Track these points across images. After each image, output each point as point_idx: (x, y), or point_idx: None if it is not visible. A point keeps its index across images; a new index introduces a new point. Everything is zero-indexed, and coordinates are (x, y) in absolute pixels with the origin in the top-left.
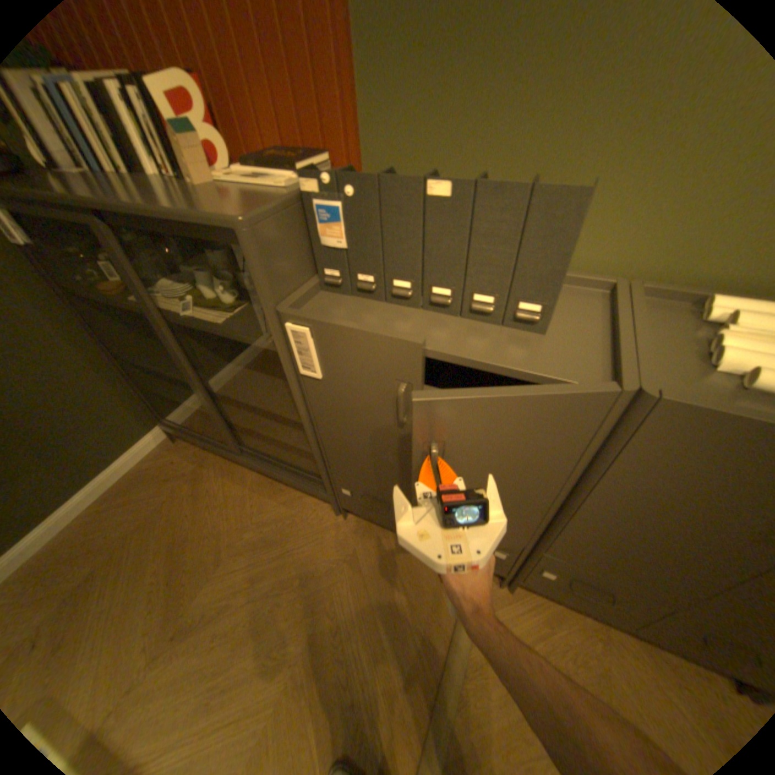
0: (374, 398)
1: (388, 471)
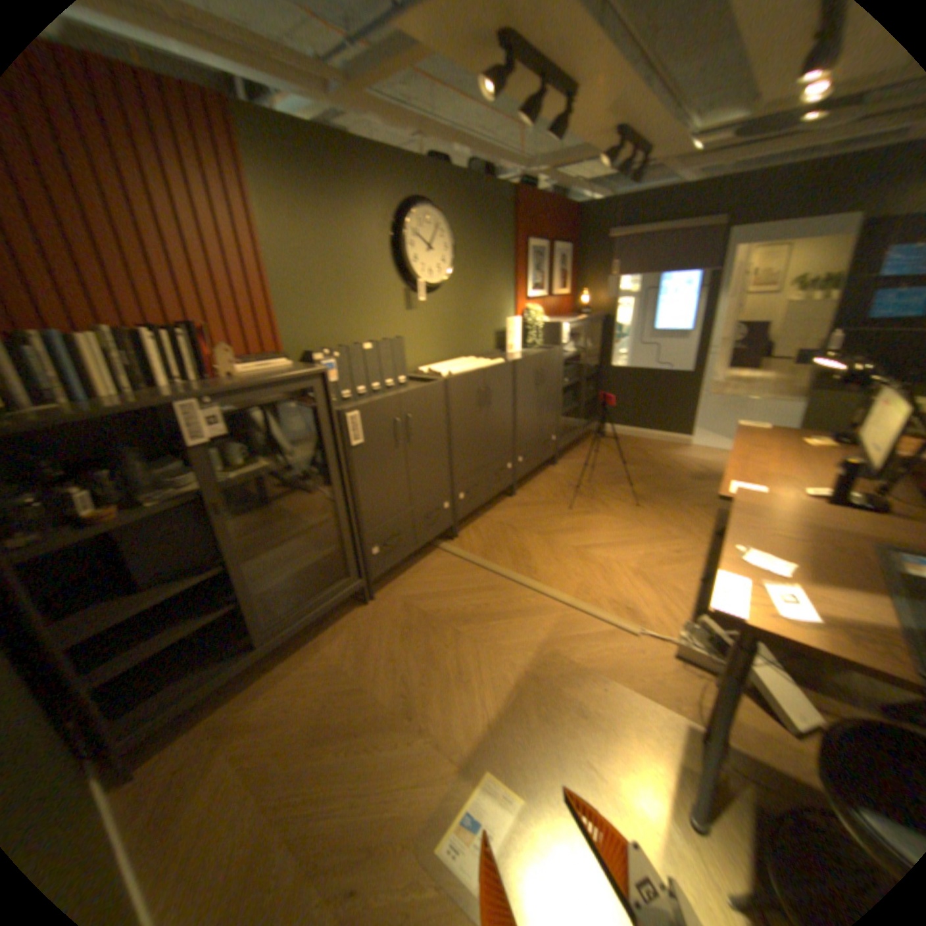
0: (387, 438)
1: (397, 493)
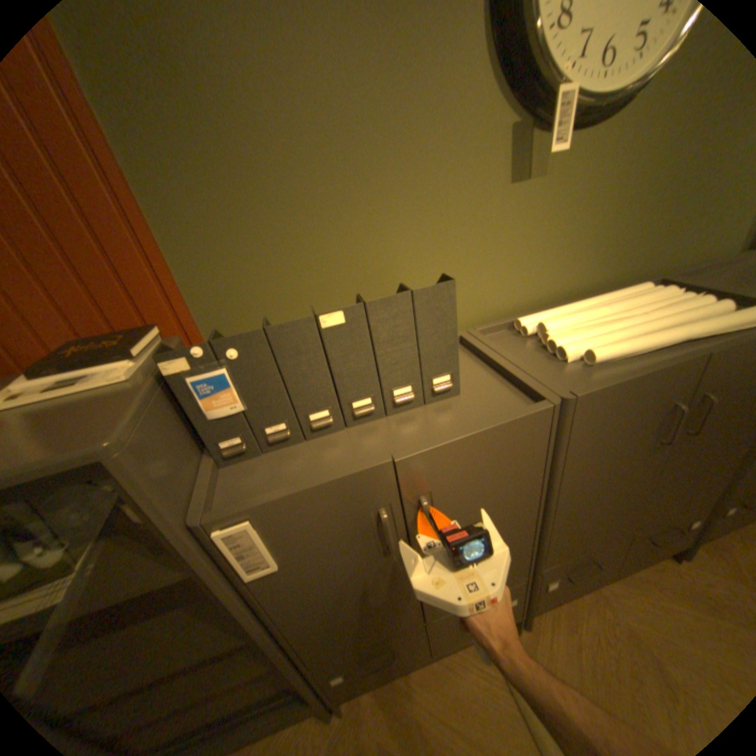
0: (350, 546)
1: (383, 613)
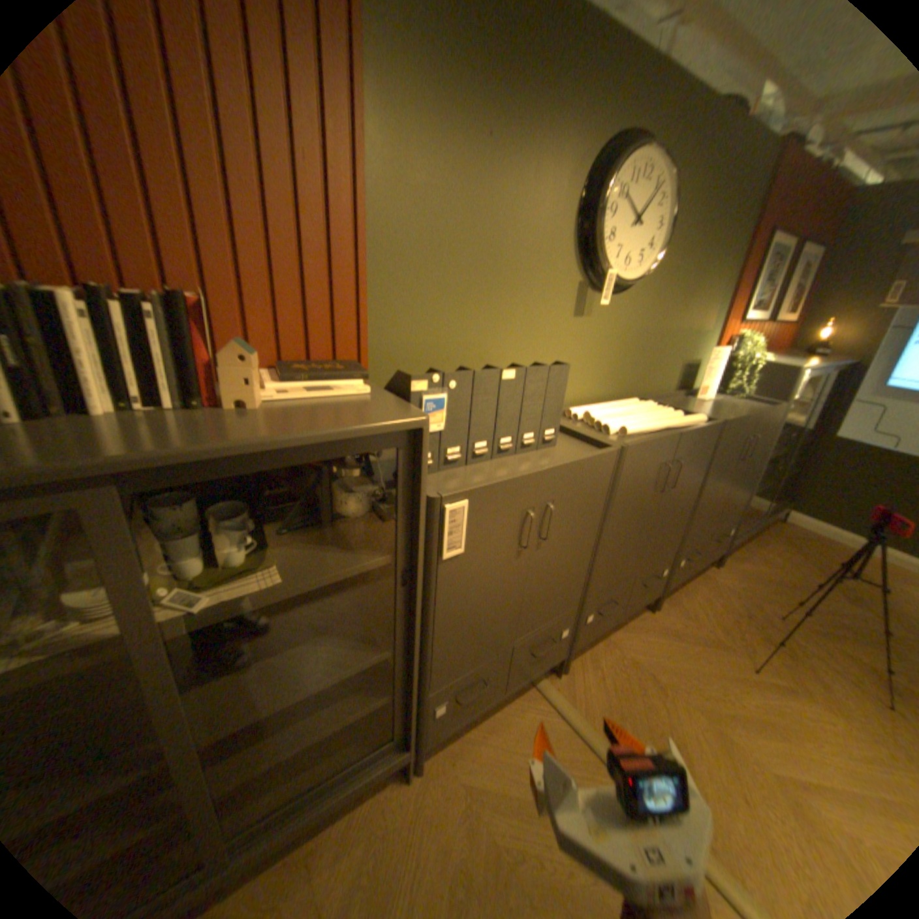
0: (503, 541)
1: (496, 624)
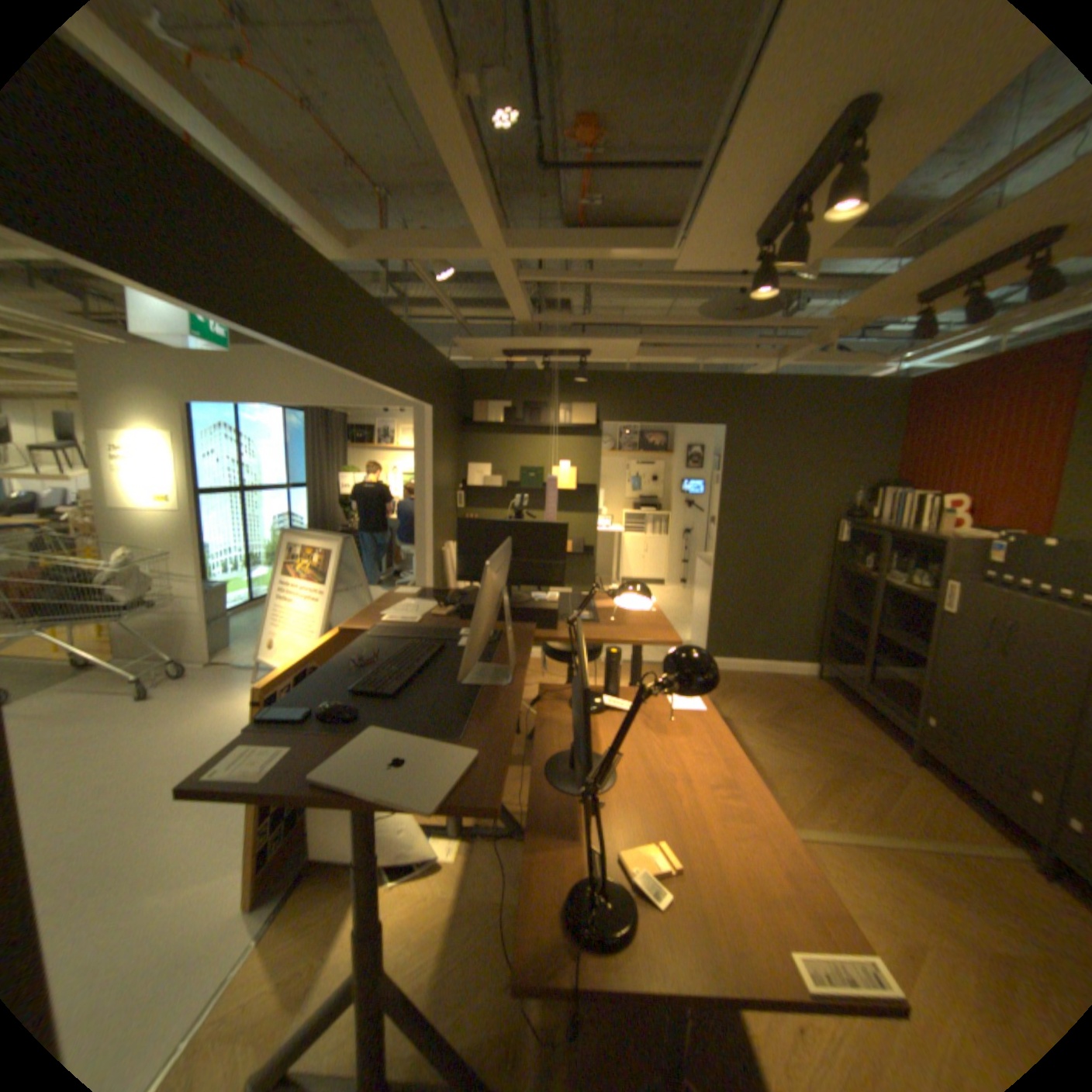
0: (980, 627)
1: (972, 692)
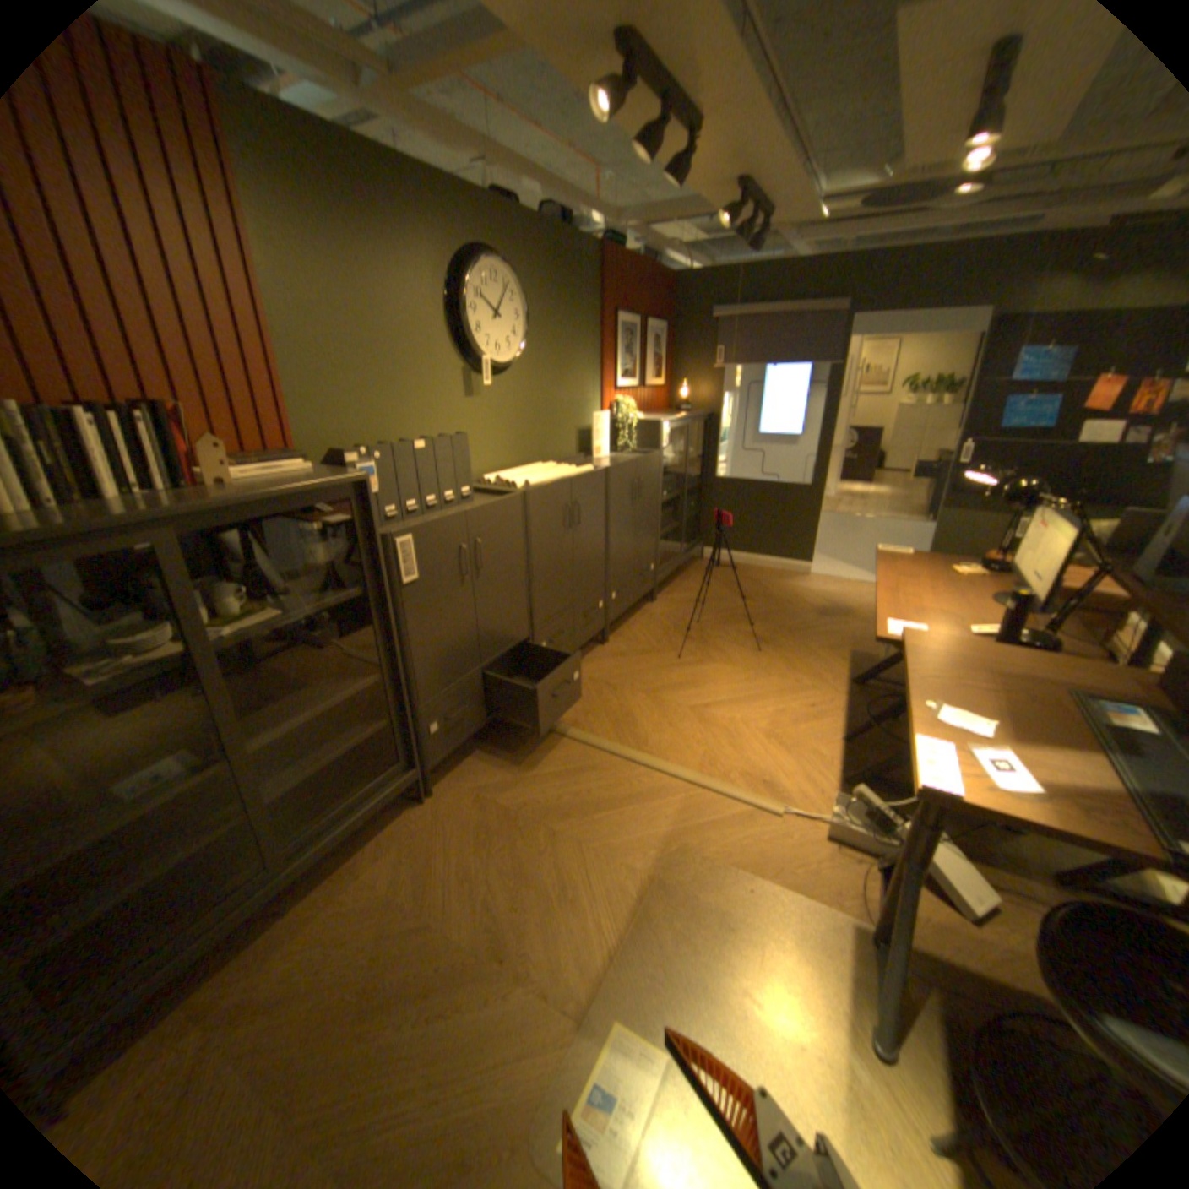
0: (448, 571)
1: (461, 646)
